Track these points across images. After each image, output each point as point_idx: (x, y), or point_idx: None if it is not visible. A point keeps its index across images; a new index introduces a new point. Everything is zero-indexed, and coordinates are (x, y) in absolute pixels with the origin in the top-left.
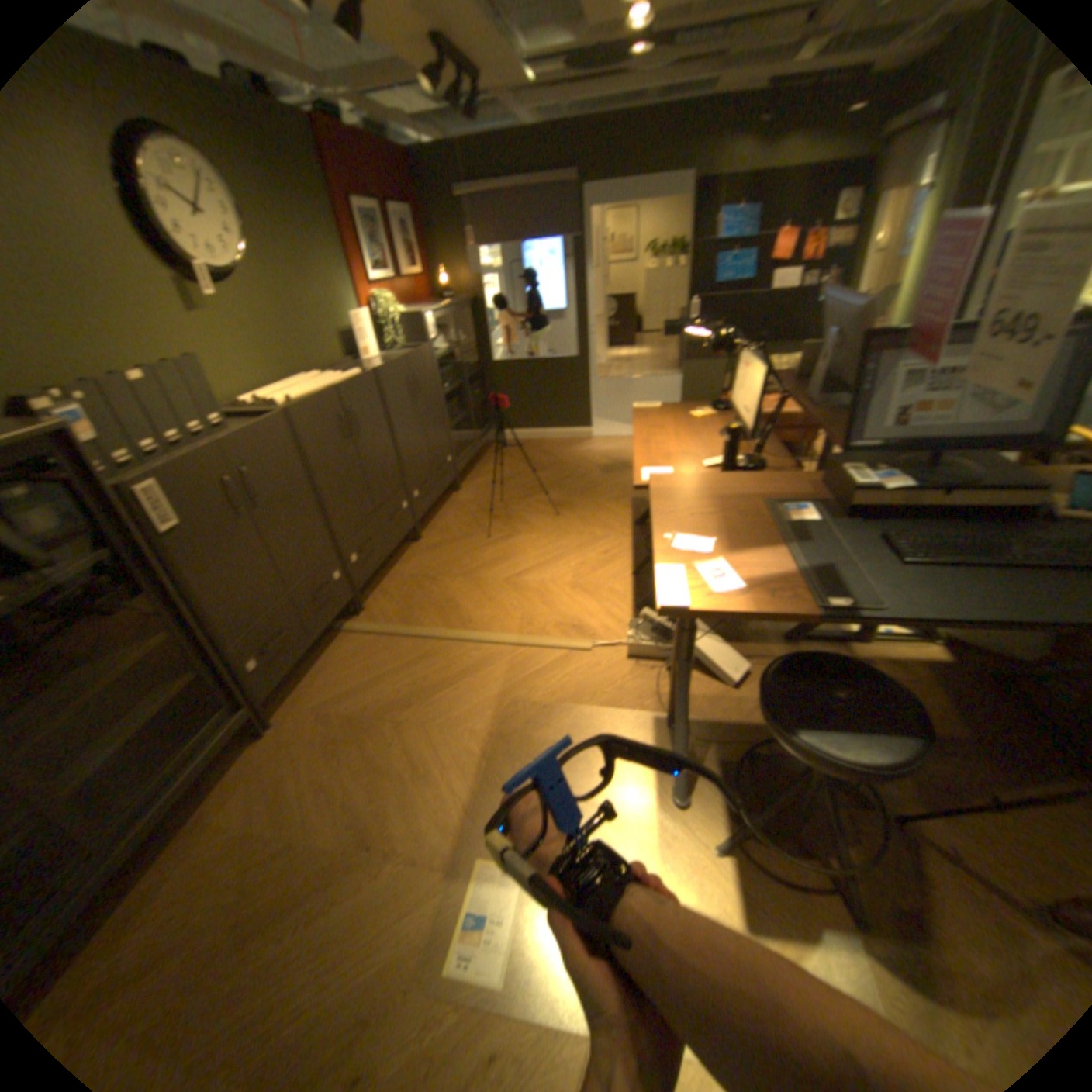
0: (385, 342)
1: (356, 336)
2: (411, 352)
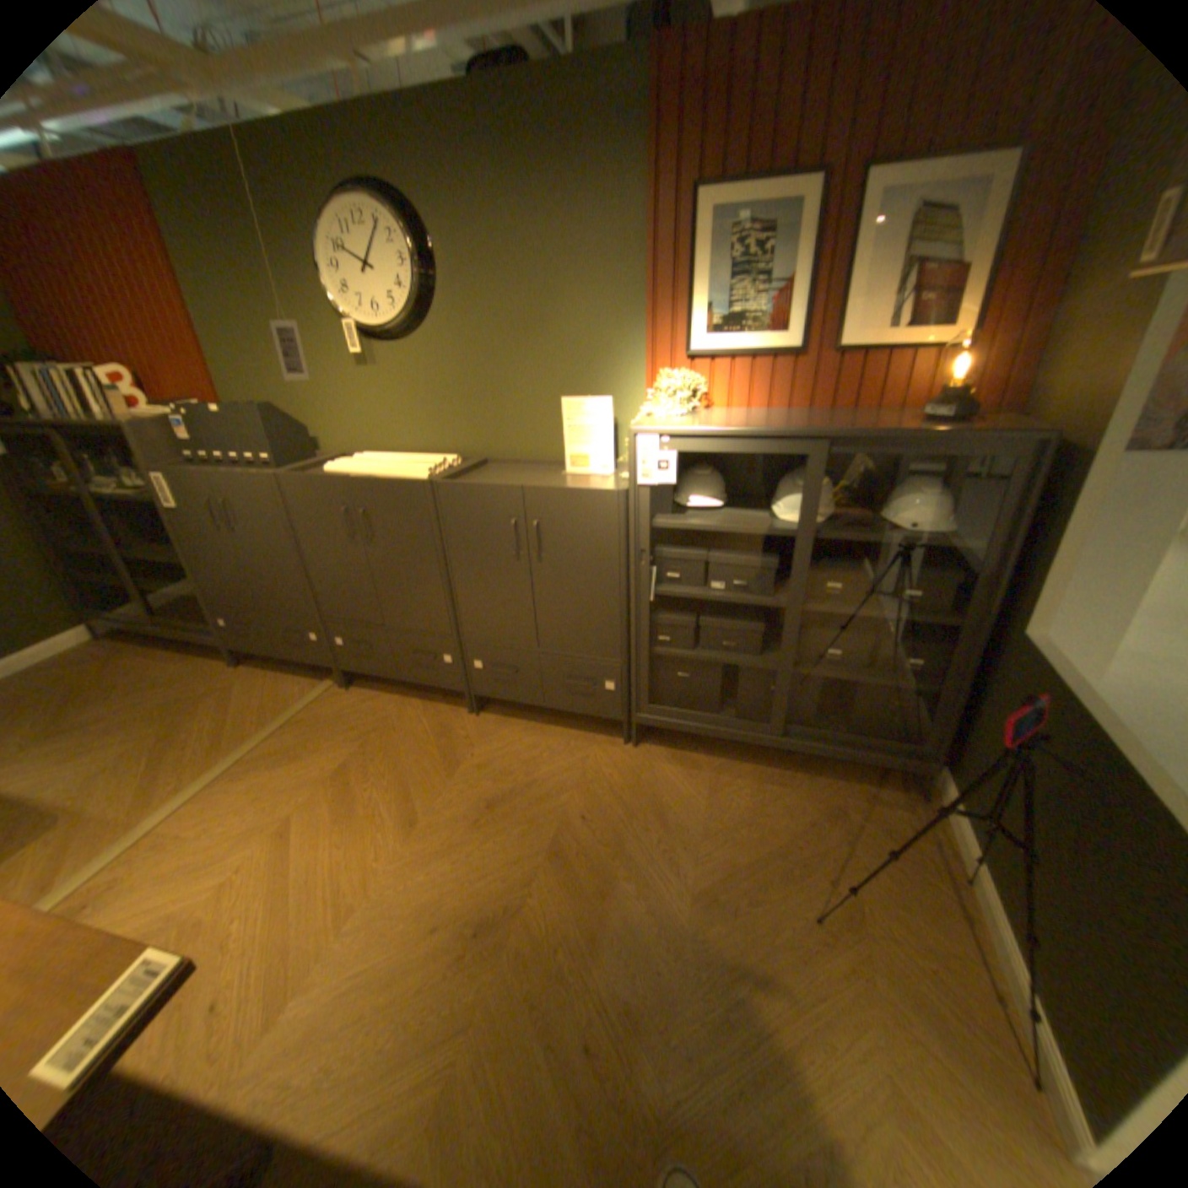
0: (622, 459)
1: (568, 434)
2: (559, 487)
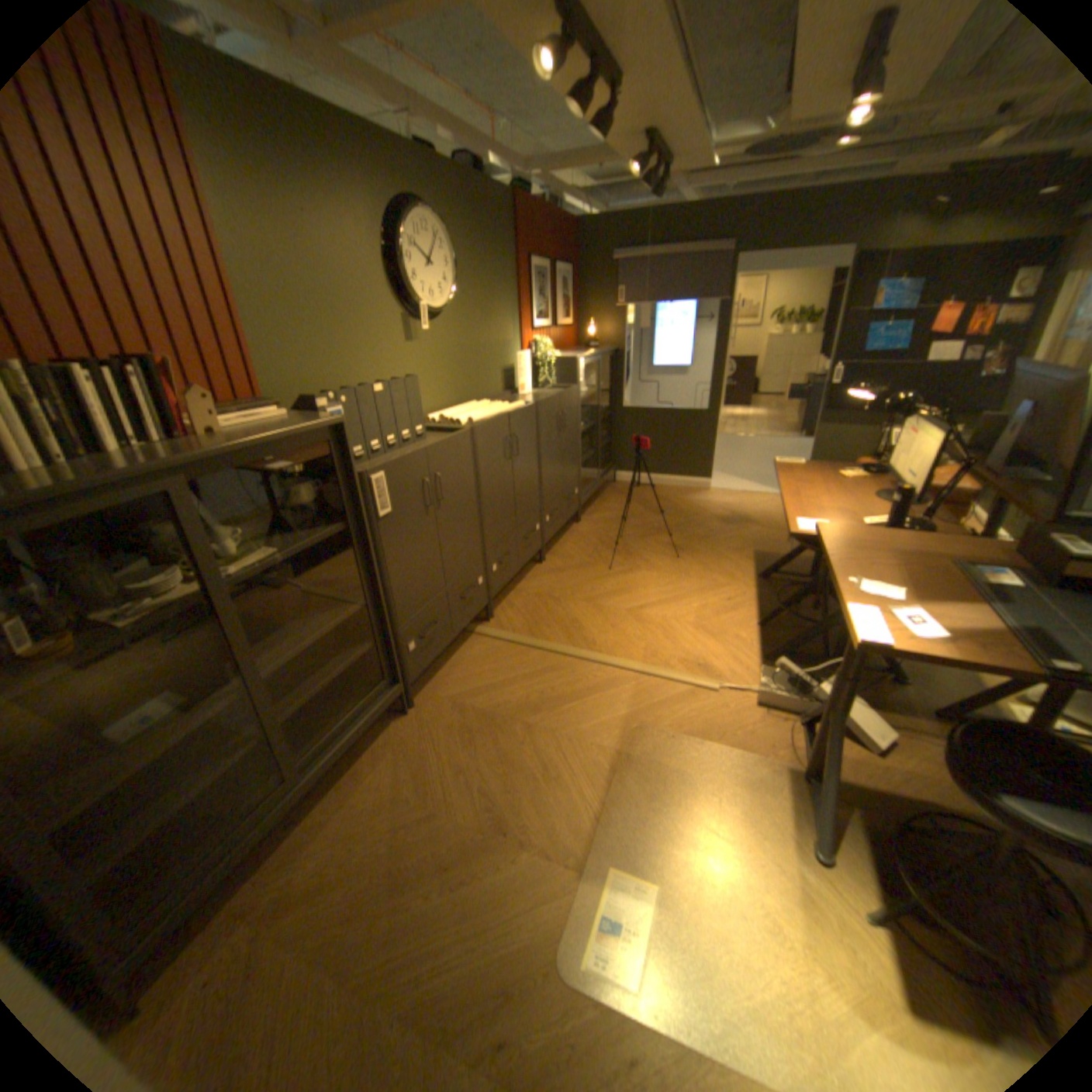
0: (541, 381)
1: (520, 373)
2: (565, 391)
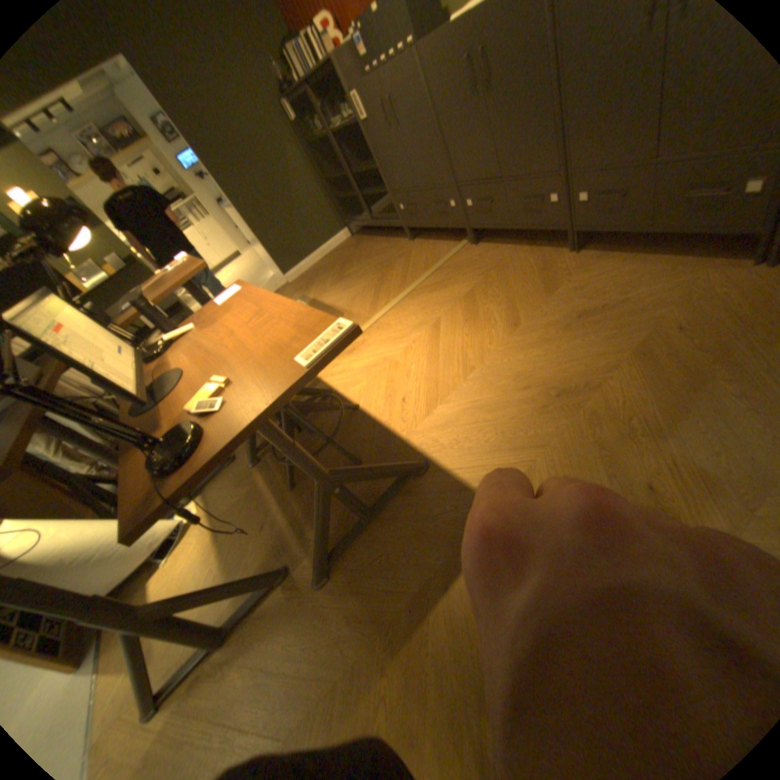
0: None
1: None
2: None
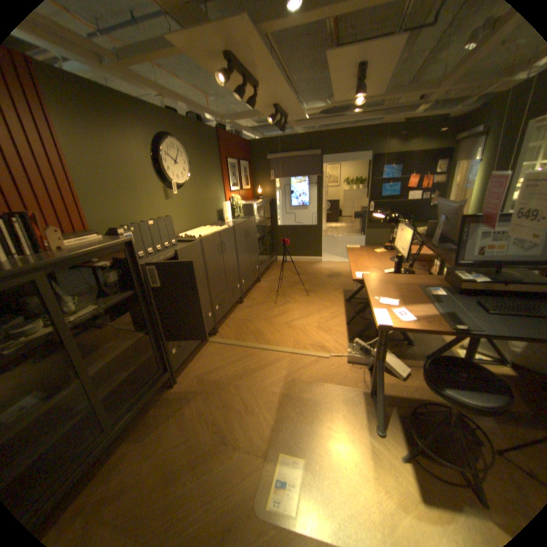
0: (235, 215)
1: (225, 212)
2: (247, 219)
